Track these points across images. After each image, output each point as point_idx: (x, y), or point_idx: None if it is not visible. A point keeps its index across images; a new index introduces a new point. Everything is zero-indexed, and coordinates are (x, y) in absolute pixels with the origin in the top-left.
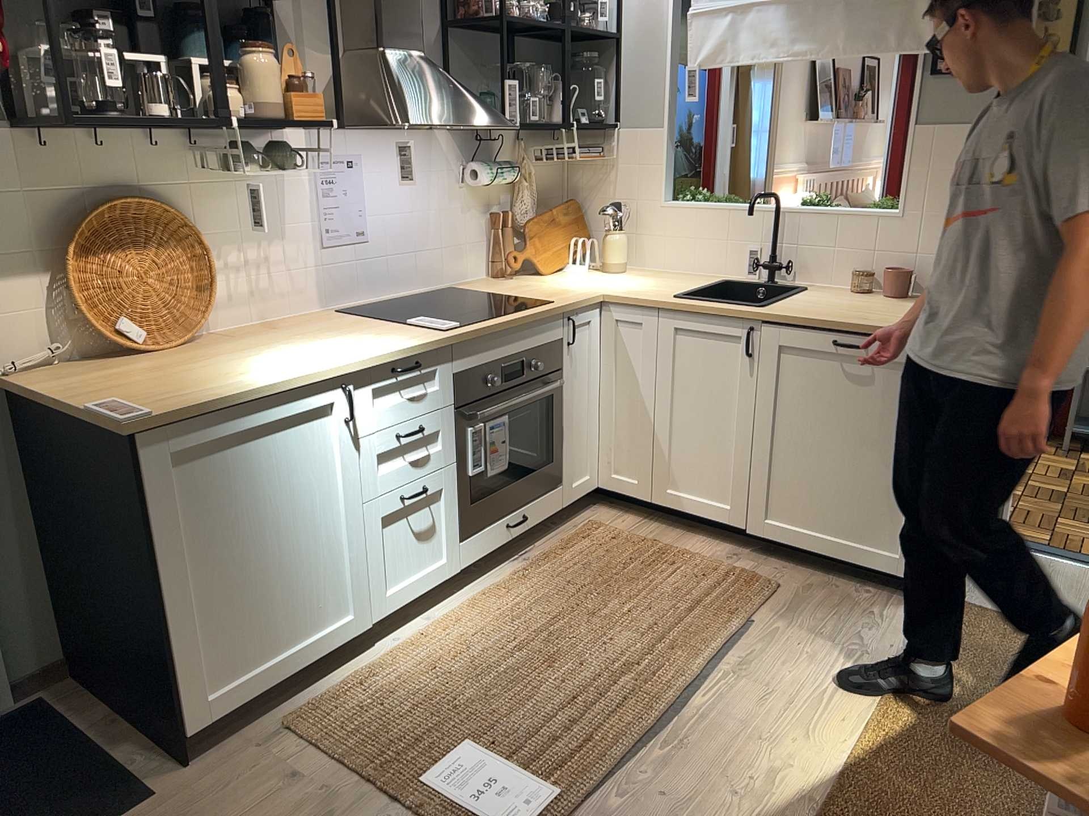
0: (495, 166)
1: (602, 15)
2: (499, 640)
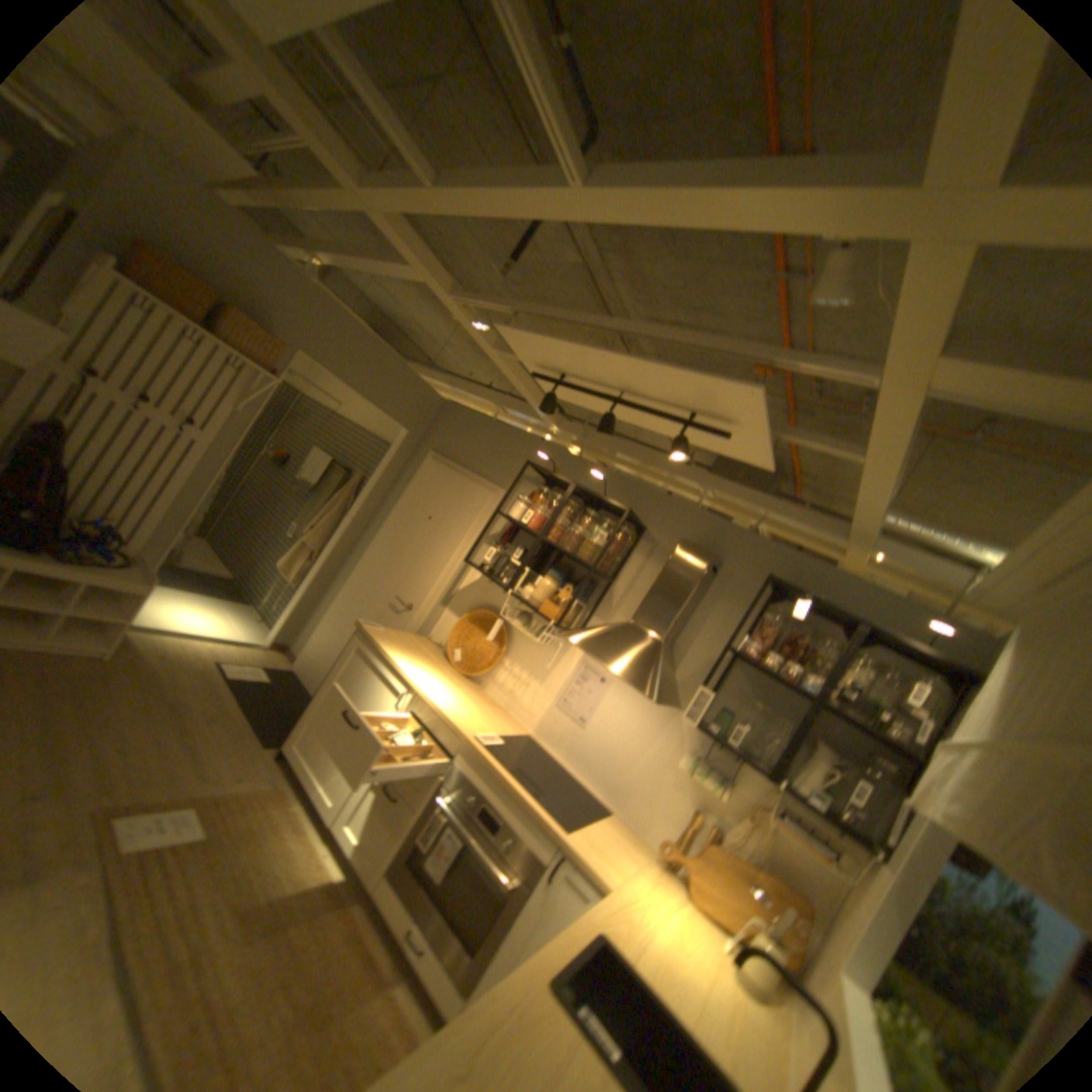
0: (702, 768)
1: (924, 737)
2: (288, 902)
